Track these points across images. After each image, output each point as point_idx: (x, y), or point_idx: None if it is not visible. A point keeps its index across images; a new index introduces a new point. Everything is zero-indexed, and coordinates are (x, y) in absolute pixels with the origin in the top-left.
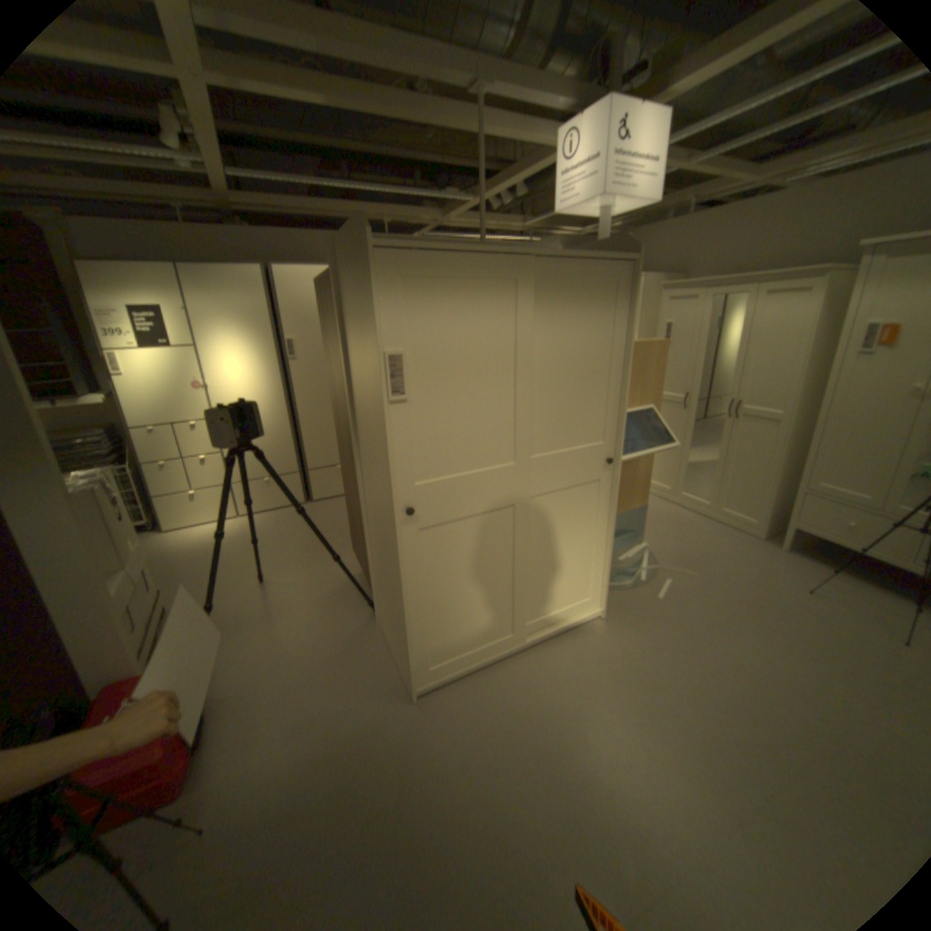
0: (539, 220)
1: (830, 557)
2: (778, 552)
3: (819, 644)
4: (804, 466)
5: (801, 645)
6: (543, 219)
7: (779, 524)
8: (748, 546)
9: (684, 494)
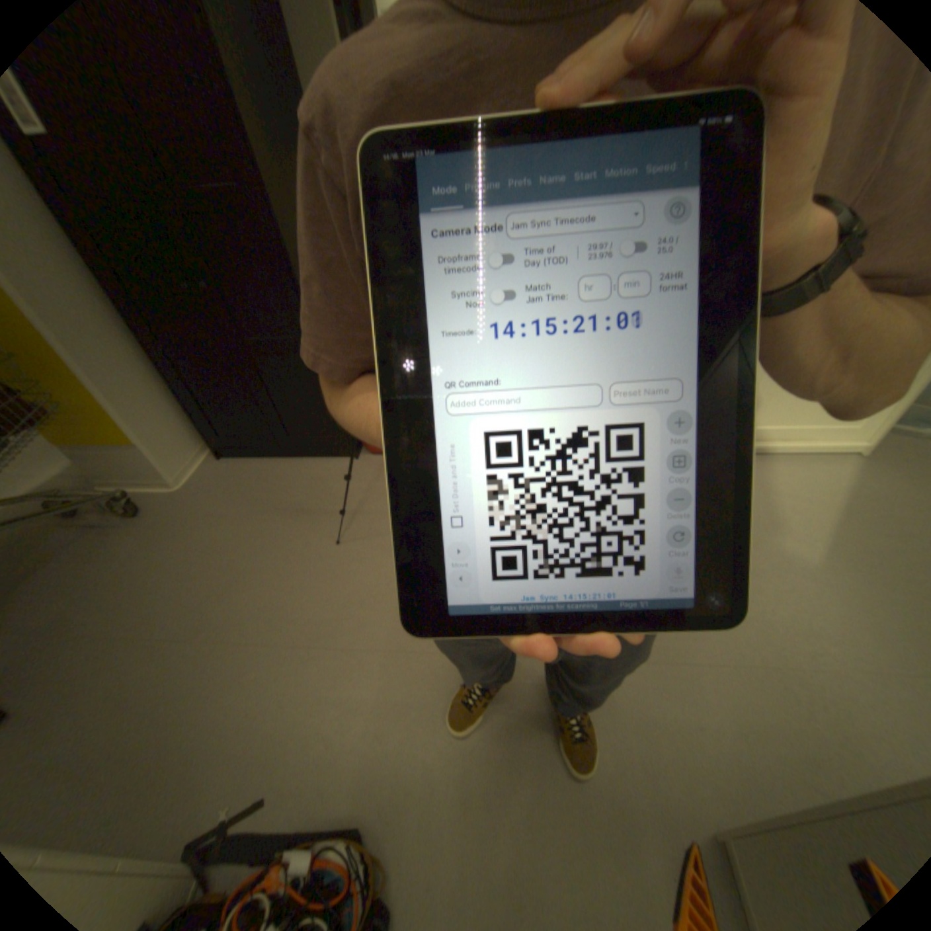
0: None
1: None
2: None
3: None
4: None
5: None
6: None
7: None
8: None
9: None
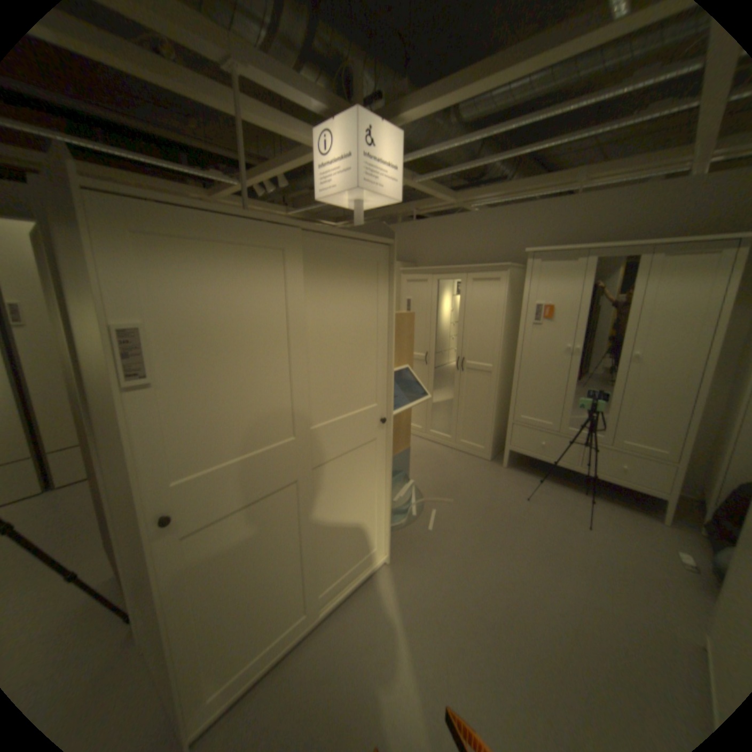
0: (301, 211)
1: (531, 467)
2: (500, 469)
3: (543, 543)
4: (507, 402)
5: (533, 547)
6: (303, 210)
7: (497, 447)
8: (481, 467)
9: (431, 430)
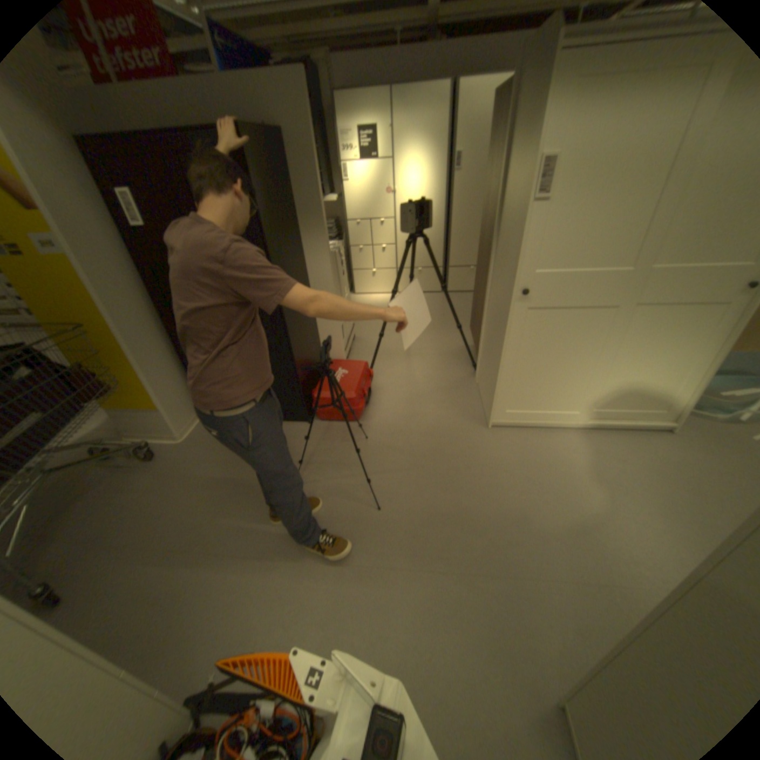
0: None
1: None
2: None
3: None
4: None
5: None
6: None
7: None
8: None
9: None
